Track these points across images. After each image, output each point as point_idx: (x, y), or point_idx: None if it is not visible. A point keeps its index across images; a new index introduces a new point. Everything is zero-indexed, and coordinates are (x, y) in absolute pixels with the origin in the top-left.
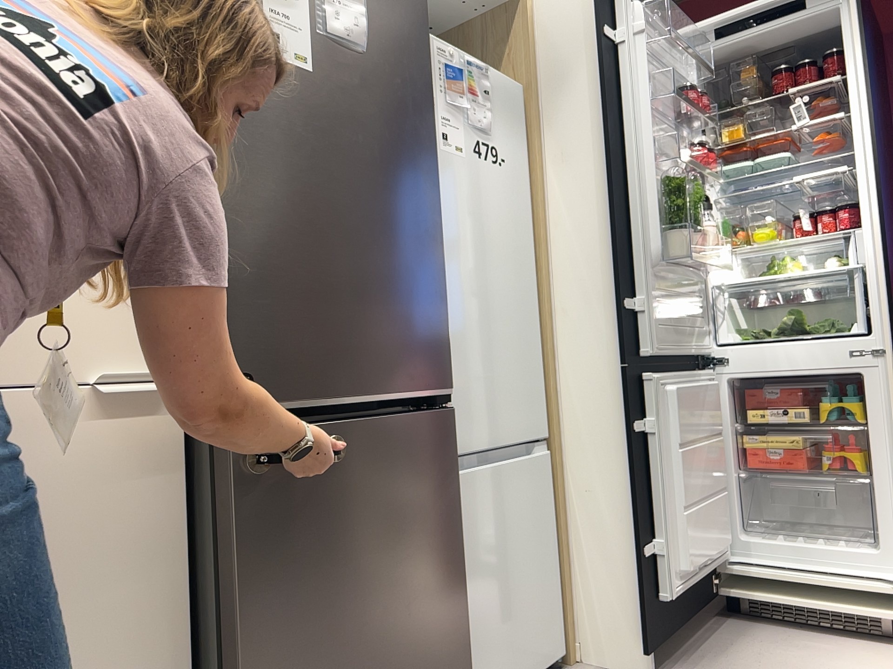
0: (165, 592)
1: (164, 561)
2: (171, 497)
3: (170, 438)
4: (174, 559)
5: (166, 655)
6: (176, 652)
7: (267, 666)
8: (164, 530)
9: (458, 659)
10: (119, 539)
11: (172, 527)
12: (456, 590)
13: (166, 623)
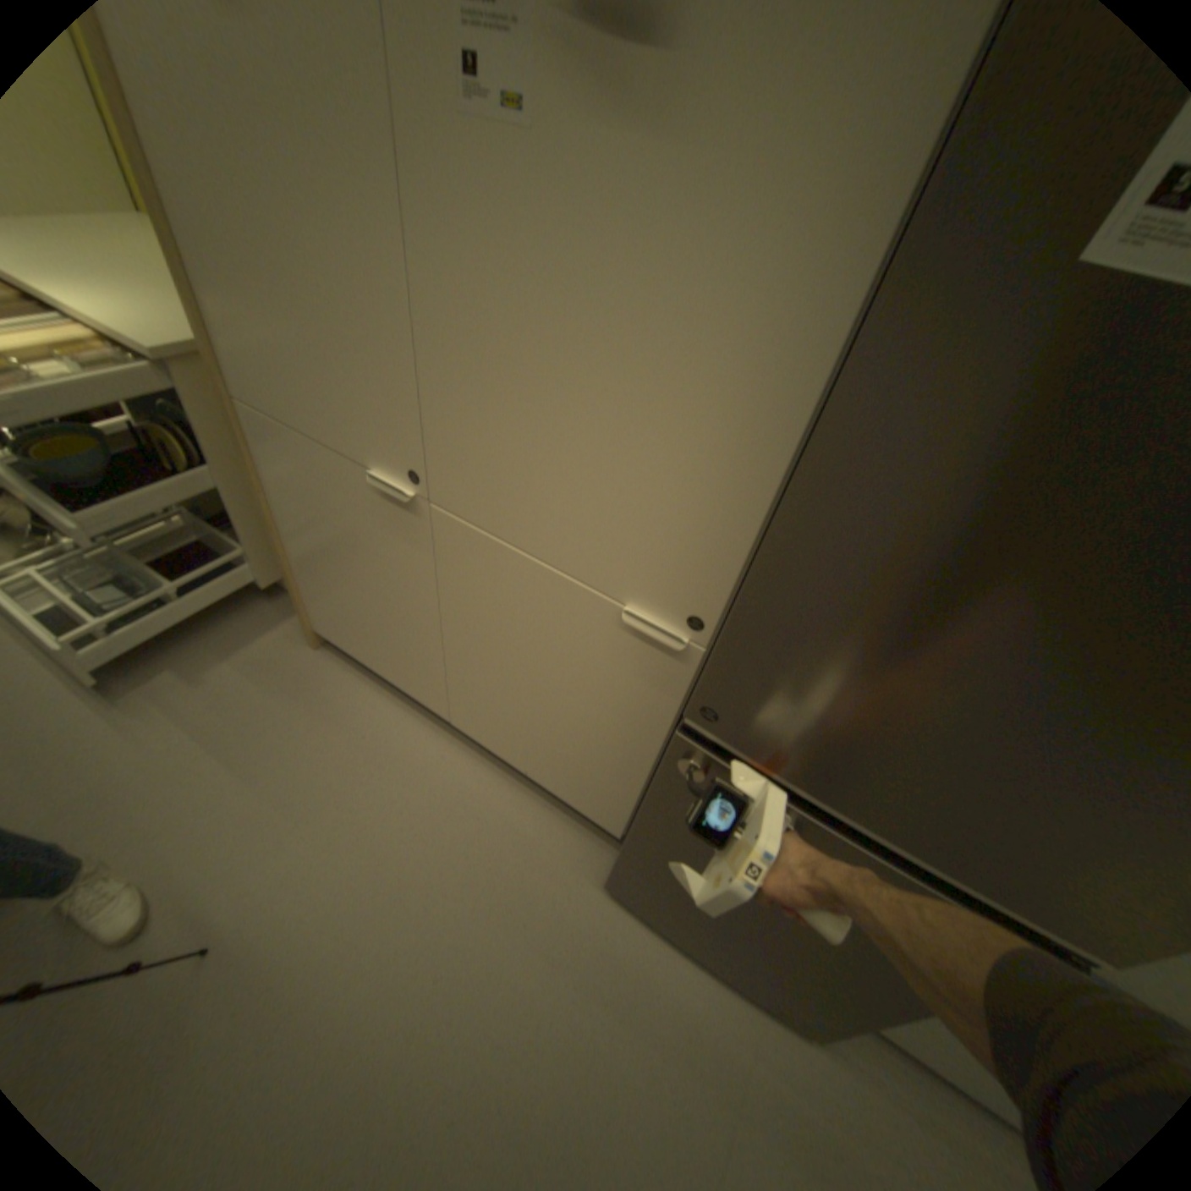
0: (645, 744)
1: (650, 731)
2: (668, 707)
3: (682, 676)
4: (656, 735)
5: (635, 767)
6: (641, 771)
7: (656, 845)
8: (656, 718)
9: (859, 1017)
10: (624, 699)
11: (662, 722)
12: (894, 1009)
13: (640, 755)
